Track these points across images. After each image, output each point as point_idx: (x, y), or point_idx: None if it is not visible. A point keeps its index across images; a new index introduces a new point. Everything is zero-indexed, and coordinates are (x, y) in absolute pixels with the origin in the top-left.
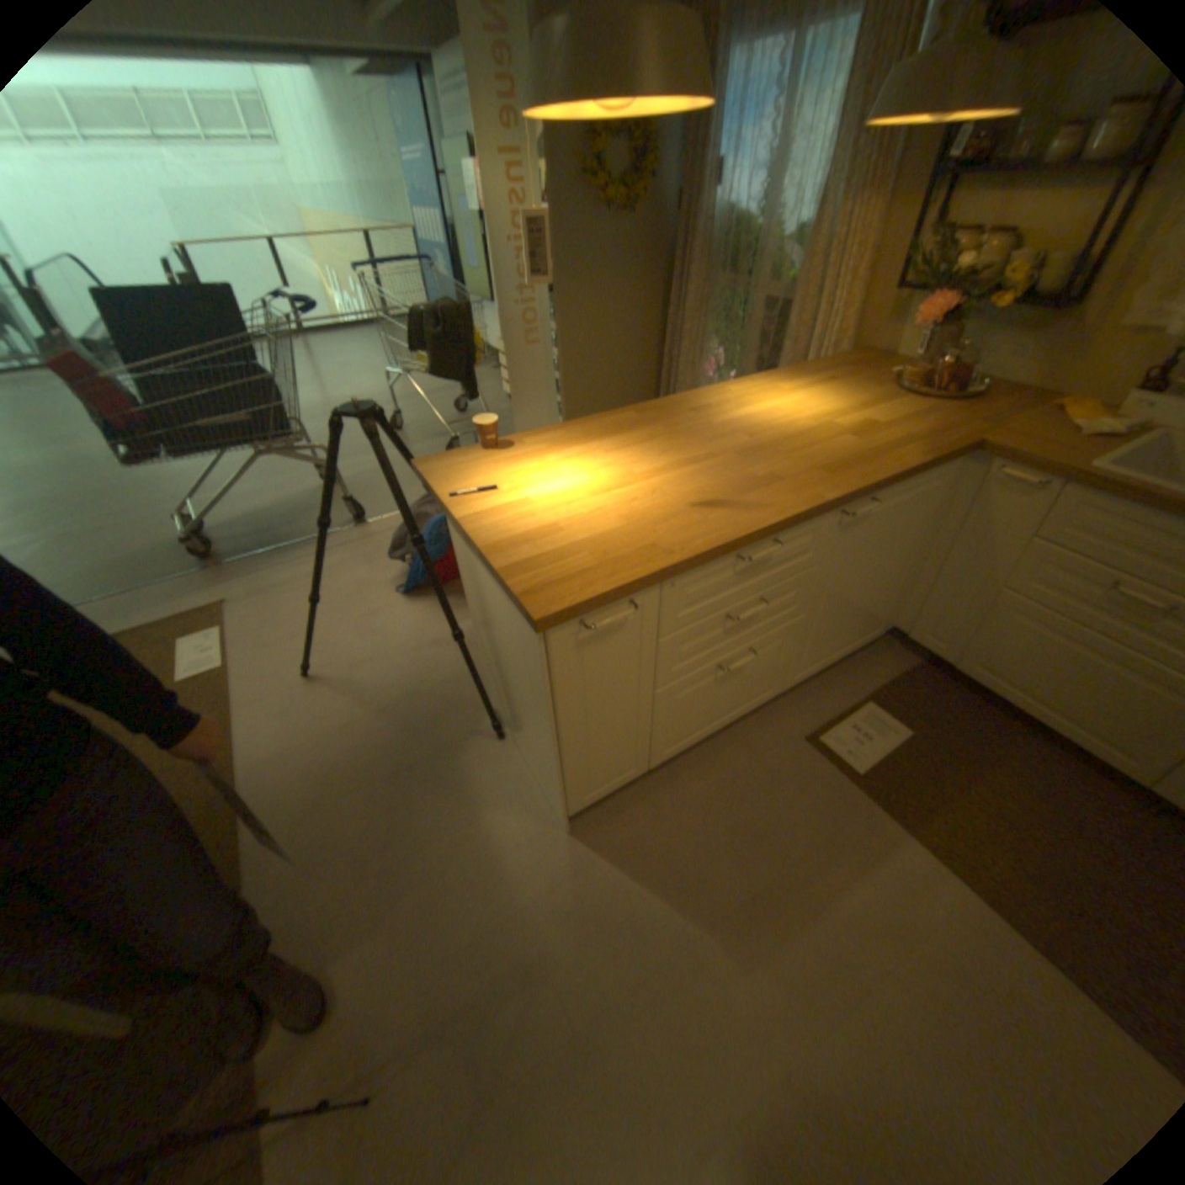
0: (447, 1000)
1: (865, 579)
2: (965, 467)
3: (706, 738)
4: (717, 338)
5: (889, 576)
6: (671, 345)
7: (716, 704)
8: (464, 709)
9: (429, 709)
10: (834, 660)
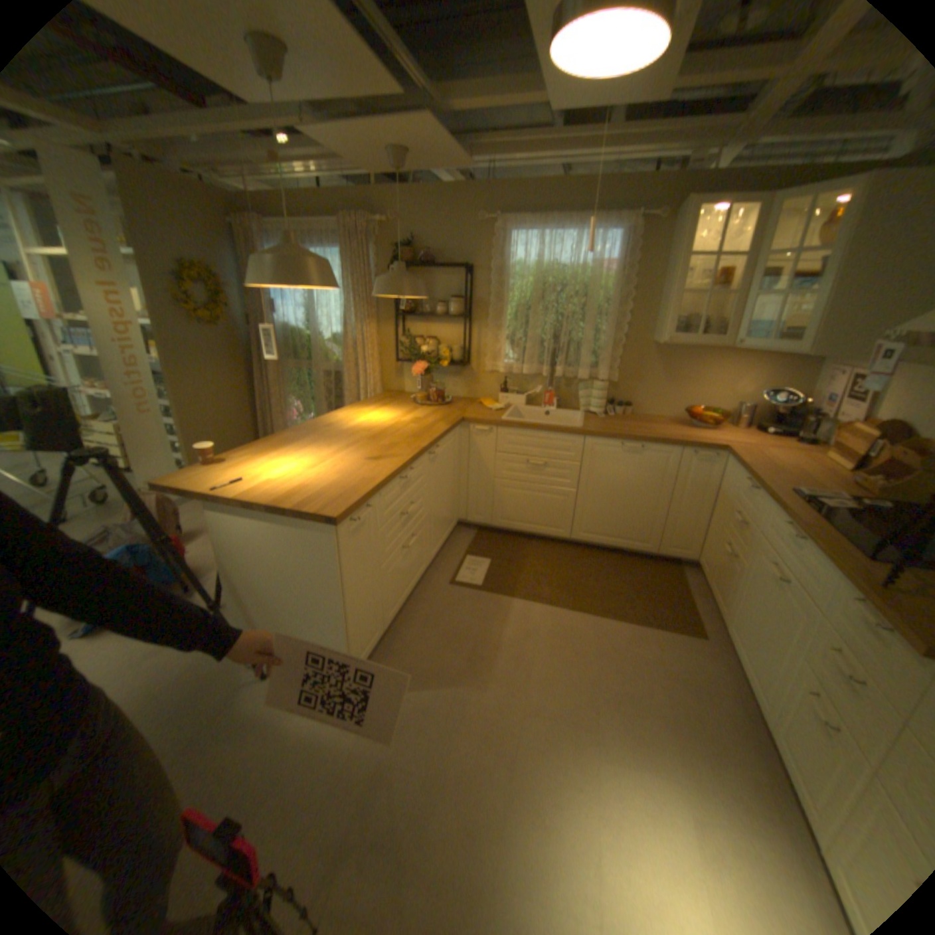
0: (332, 834)
1: (443, 490)
2: (460, 432)
3: (403, 603)
4: (296, 396)
5: (450, 488)
6: (261, 403)
7: (404, 575)
8: (216, 680)
9: (180, 697)
10: (442, 541)
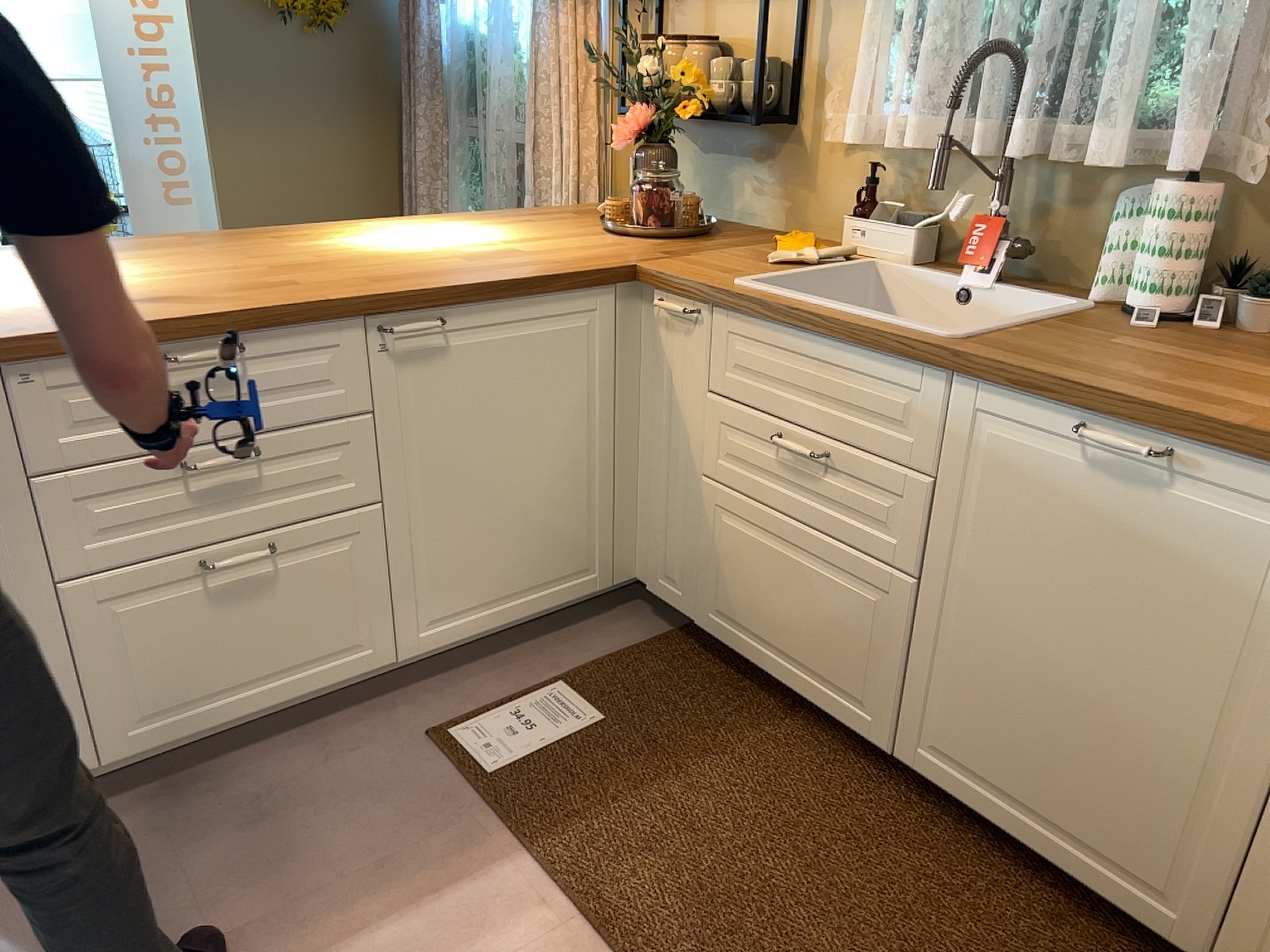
0: None
1: (496, 462)
2: (631, 308)
3: (230, 720)
4: (467, 204)
5: (555, 467)
6: None
7: (227, 646)
8: None
9: None
10: (502, 614)
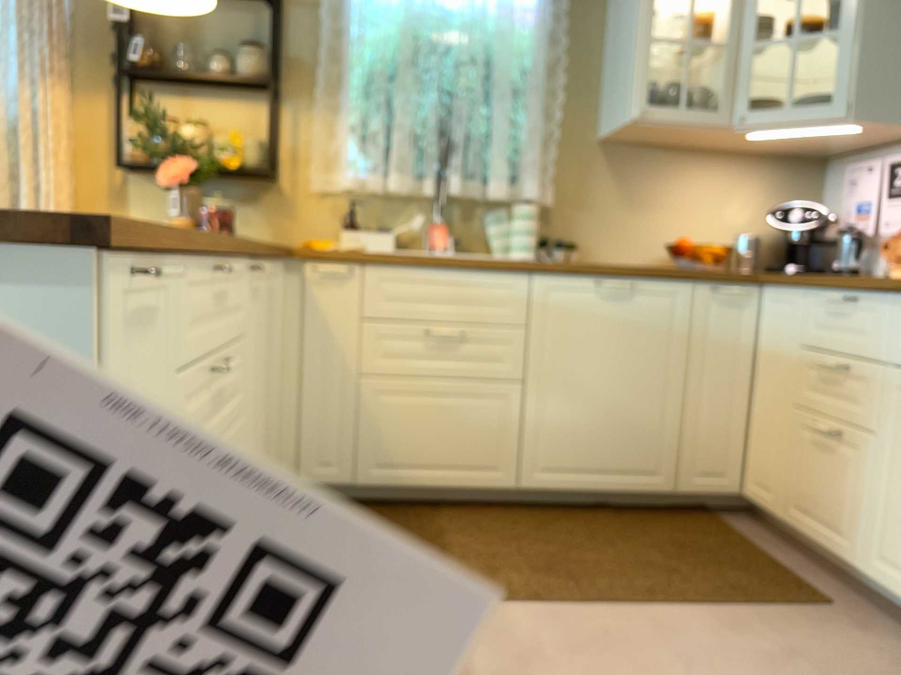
0: None
1: (261, 385)
2: (282, 278)
3: None
4: None
5: (270, 392)
6: None
7: None
8: None
9: None
10: None
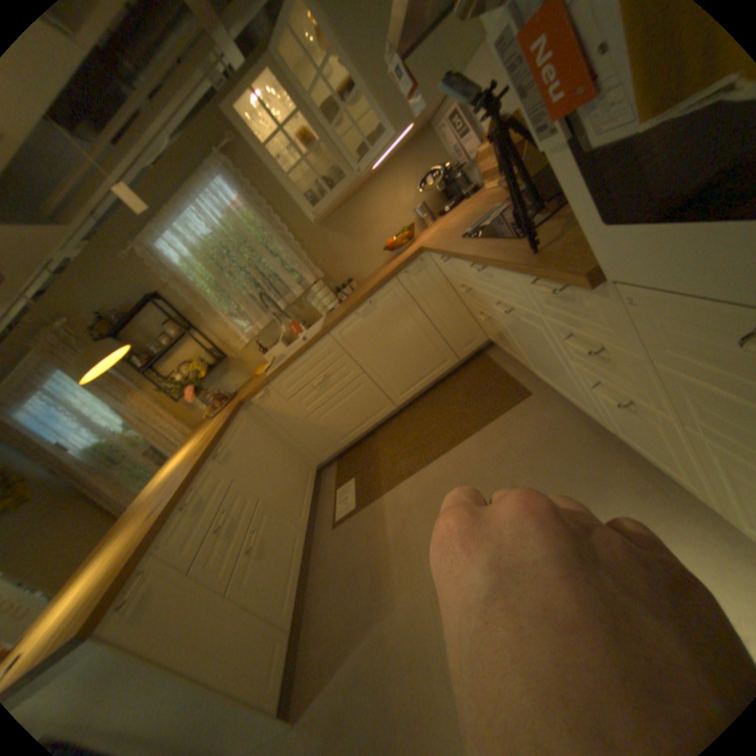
0: None
1: (269, 465)
2: (251, 410)
3: (298, 585)
4: None
5: (279, 455)
6: None
7: (276, 566)
8: None
9: None
10: (309, 498)
